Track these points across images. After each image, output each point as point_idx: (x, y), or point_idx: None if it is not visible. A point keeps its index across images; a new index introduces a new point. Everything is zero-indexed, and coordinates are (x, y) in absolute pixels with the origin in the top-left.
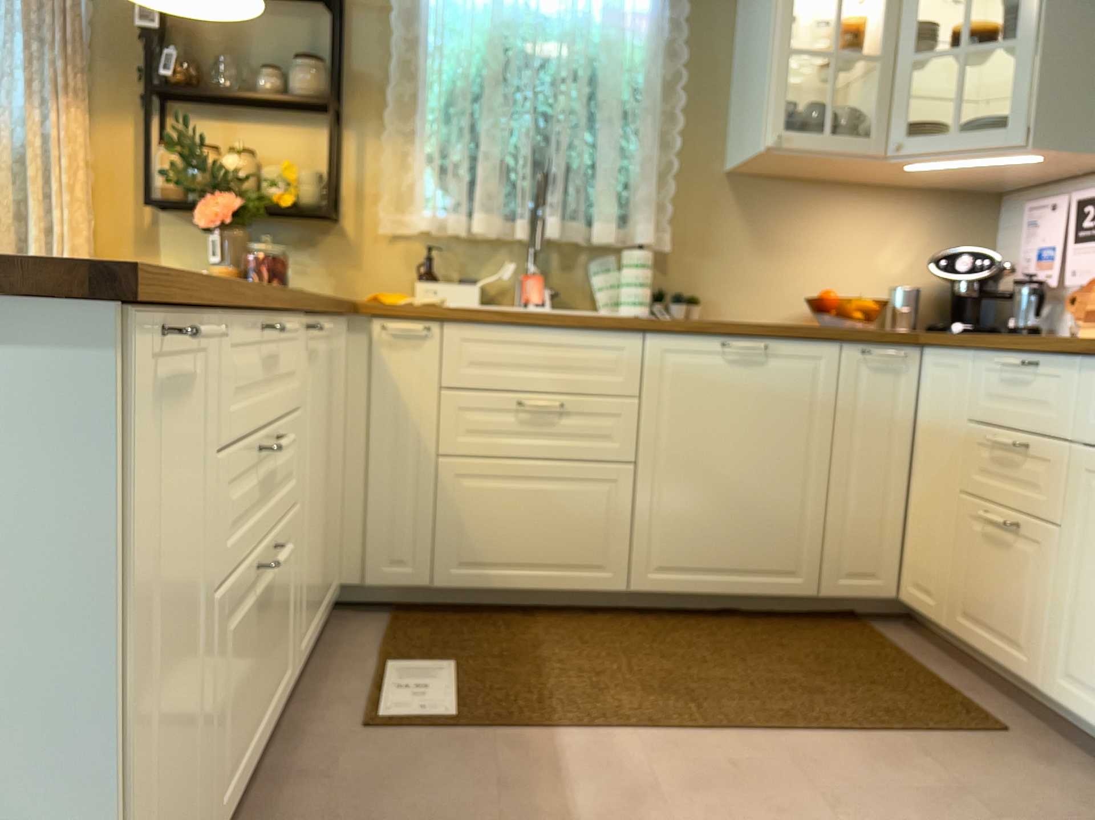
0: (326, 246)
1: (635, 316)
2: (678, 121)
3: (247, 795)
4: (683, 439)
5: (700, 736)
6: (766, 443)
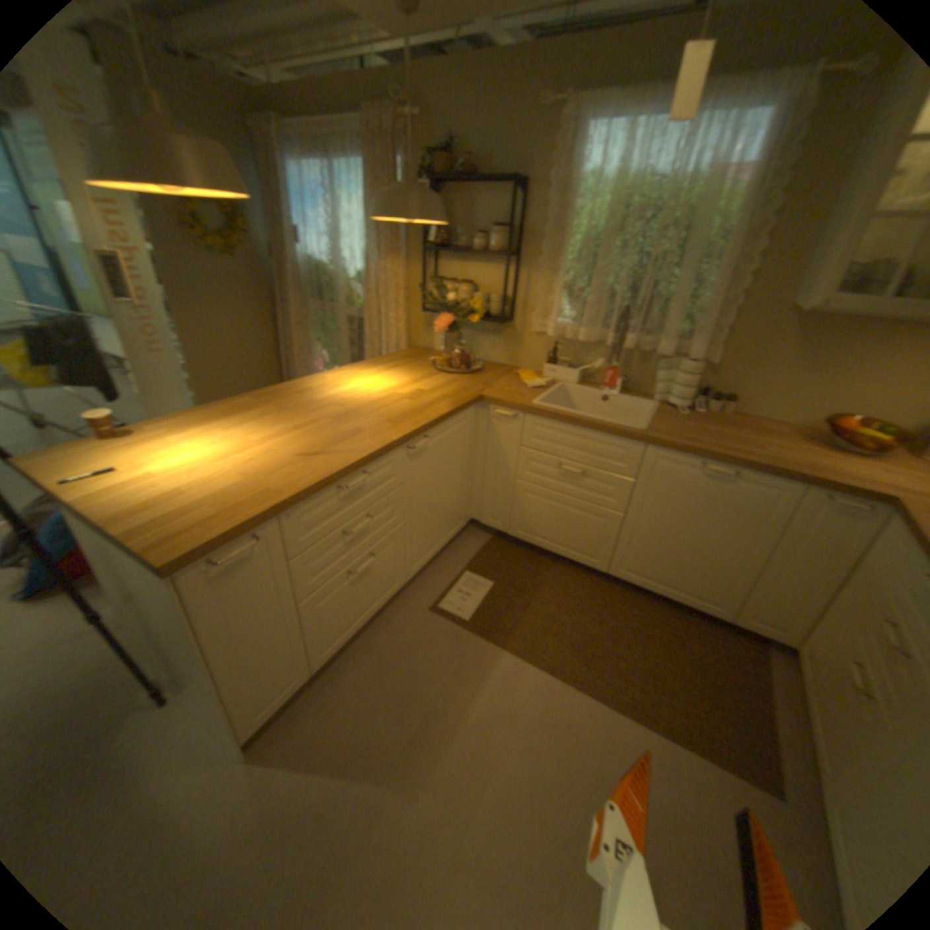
0: (505, 334)
1: (644, 431)
2: (756, 261)
3: (370, 628)
4: (658, 511)
5: (573, 692)
6: (720, 531)
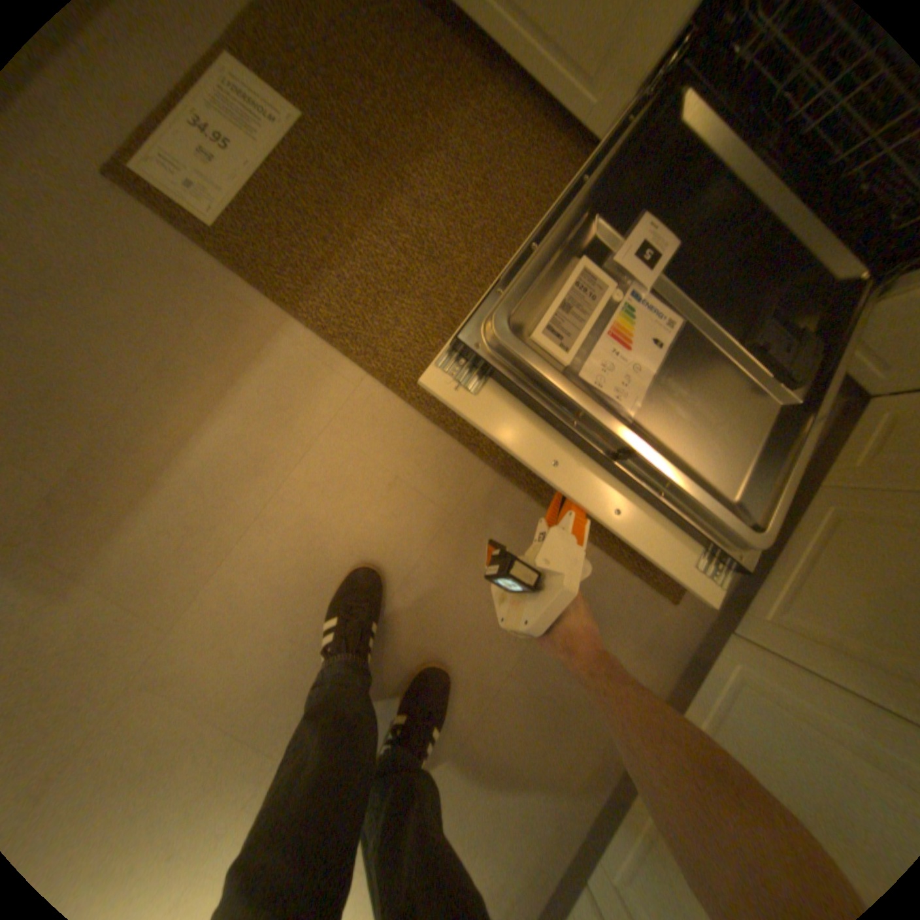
0: None
1: None
2: None
3: None
4: None
5: (421, 423)
6: None
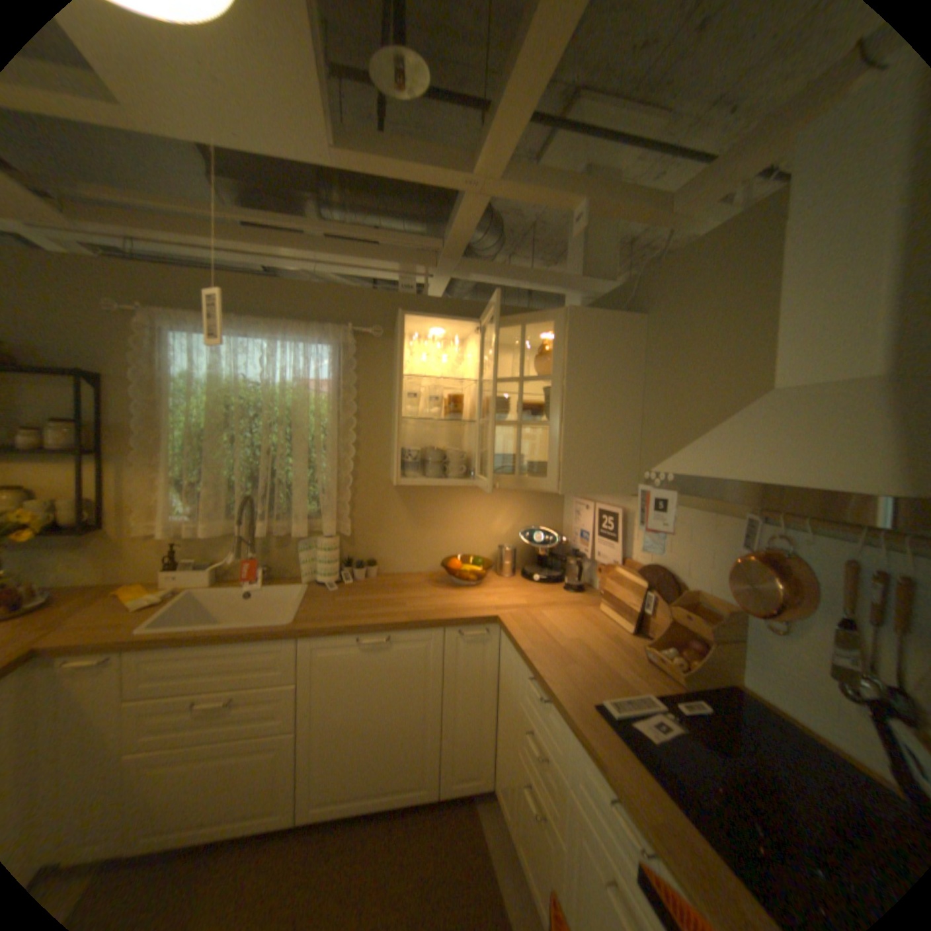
0: (92, 546)
1: (289, 625)
2: (353, 450)
3: None
4: (330, 710)
5: None
6: (393, 703)
